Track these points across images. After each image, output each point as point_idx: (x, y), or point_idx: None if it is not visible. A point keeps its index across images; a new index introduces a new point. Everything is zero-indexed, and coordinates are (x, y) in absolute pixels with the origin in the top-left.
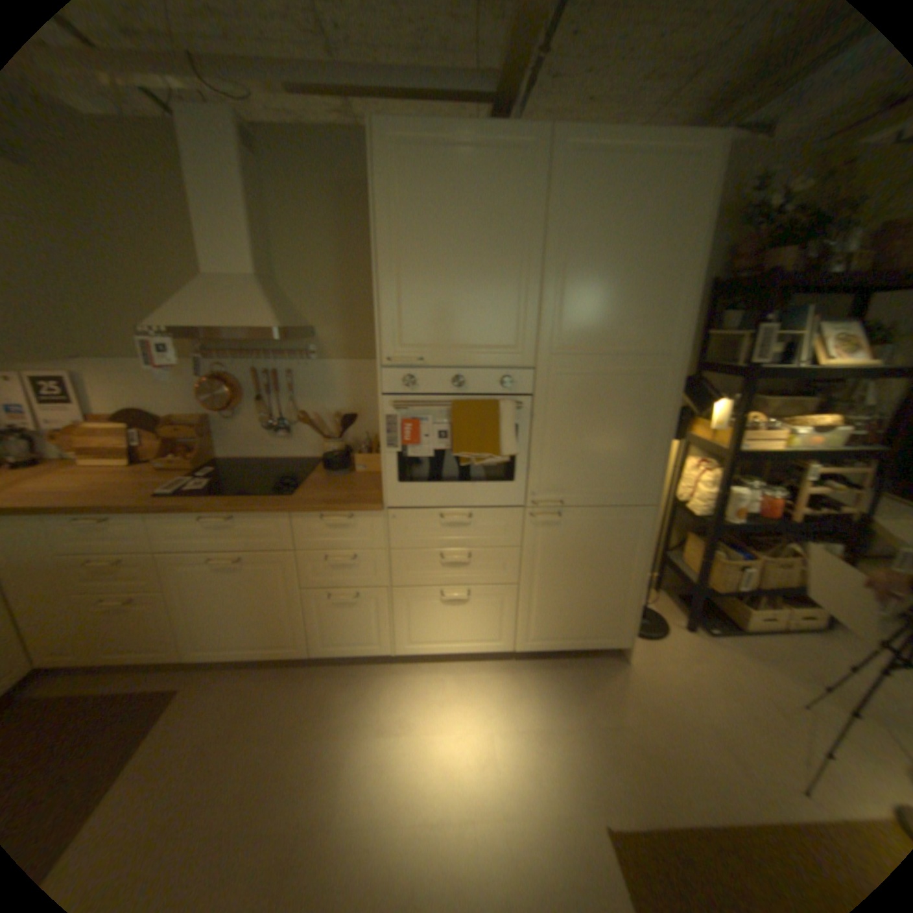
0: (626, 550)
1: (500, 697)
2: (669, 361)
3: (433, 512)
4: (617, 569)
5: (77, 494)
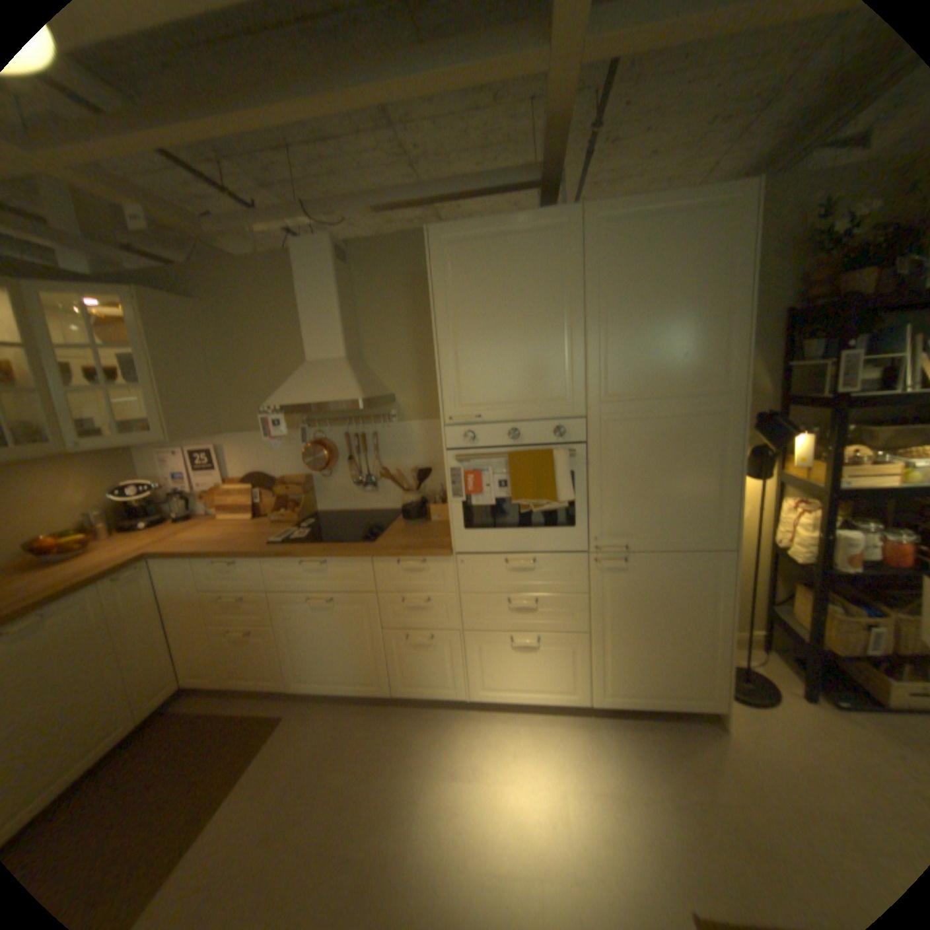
0: (706, 600)
1: (576, 755)
2: (728, 400)
3: (497, 557)
4: (698, 620)
5: (213, 543)
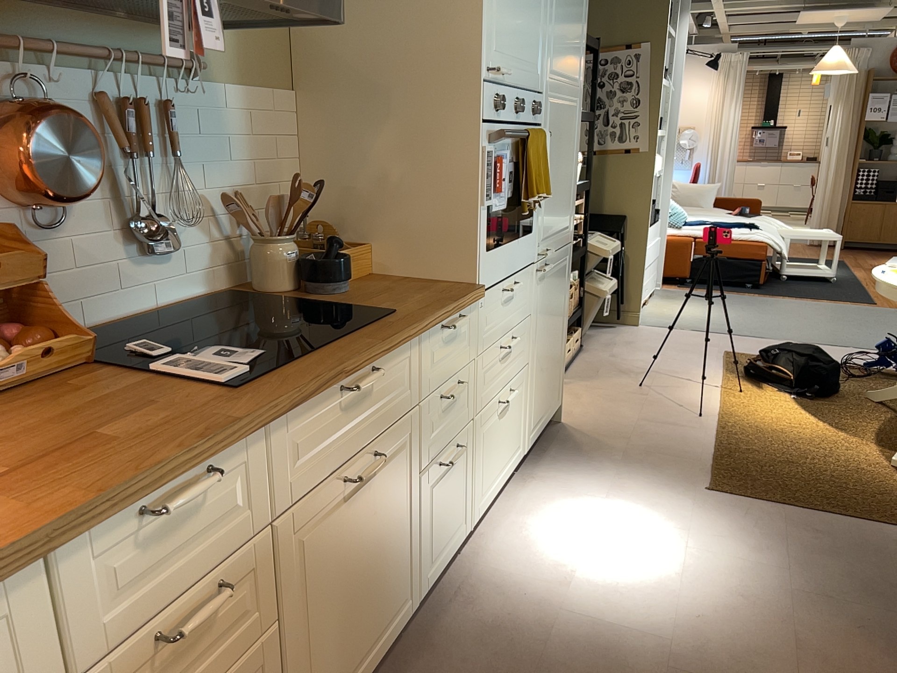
0: (563, 293)
1: (556, 495)
2: (579, 94)
3: (498, 287)
4: (560, 316)
5: (4, 479)
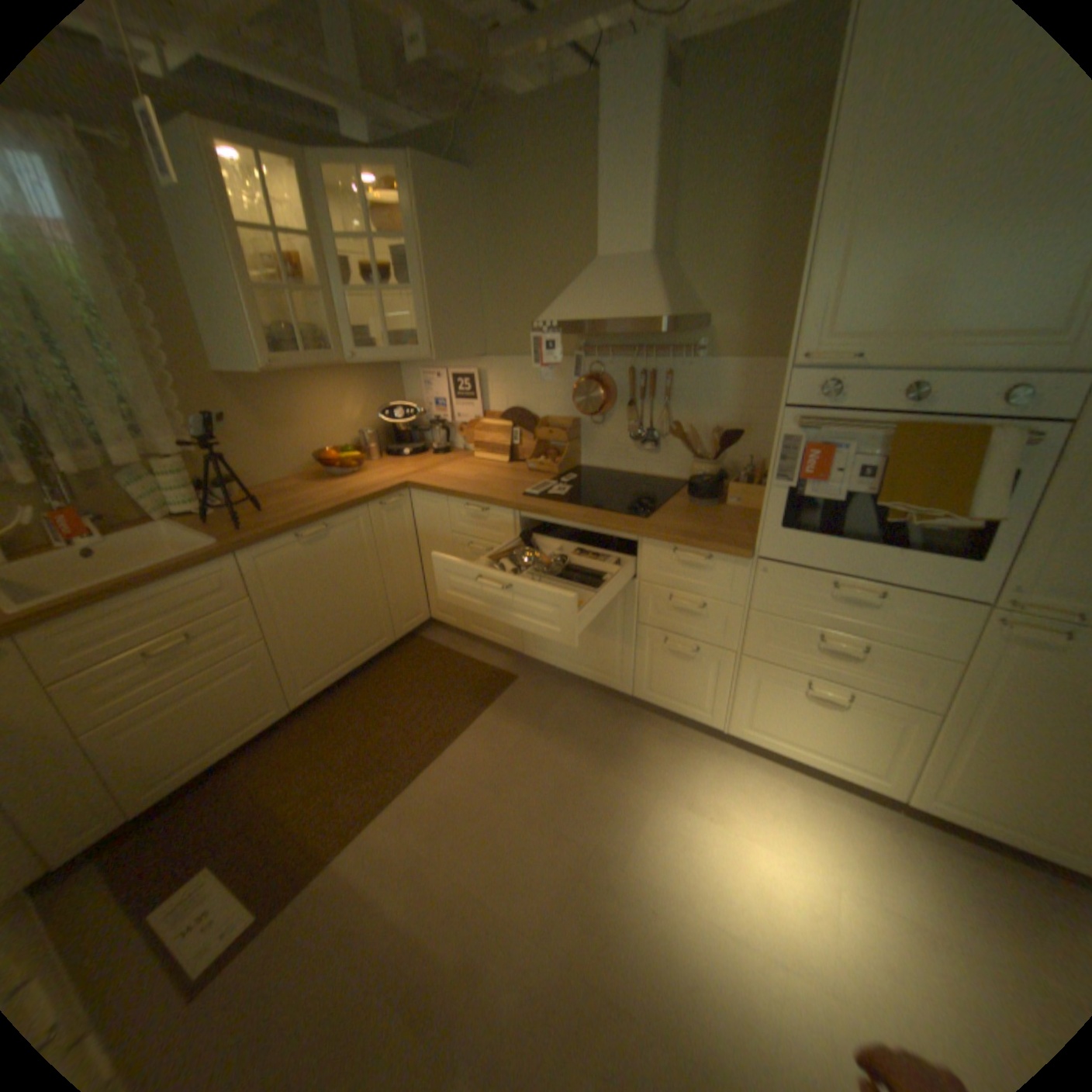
0: None
1: (865, 848)
2: None
3: (822, 576)
4: None
5: (468, 482)
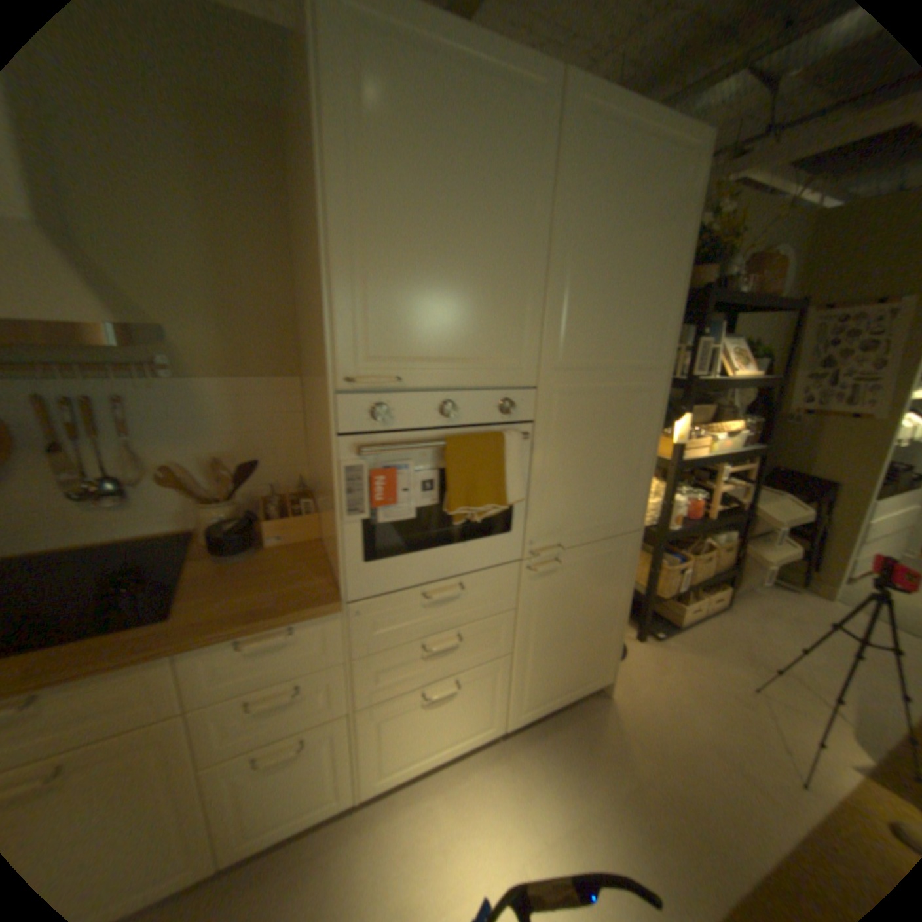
0: (614, 583)
1: (507, 803)
2: (658, 376)
3: (412, 593)
4: (606, 605)
5: None
